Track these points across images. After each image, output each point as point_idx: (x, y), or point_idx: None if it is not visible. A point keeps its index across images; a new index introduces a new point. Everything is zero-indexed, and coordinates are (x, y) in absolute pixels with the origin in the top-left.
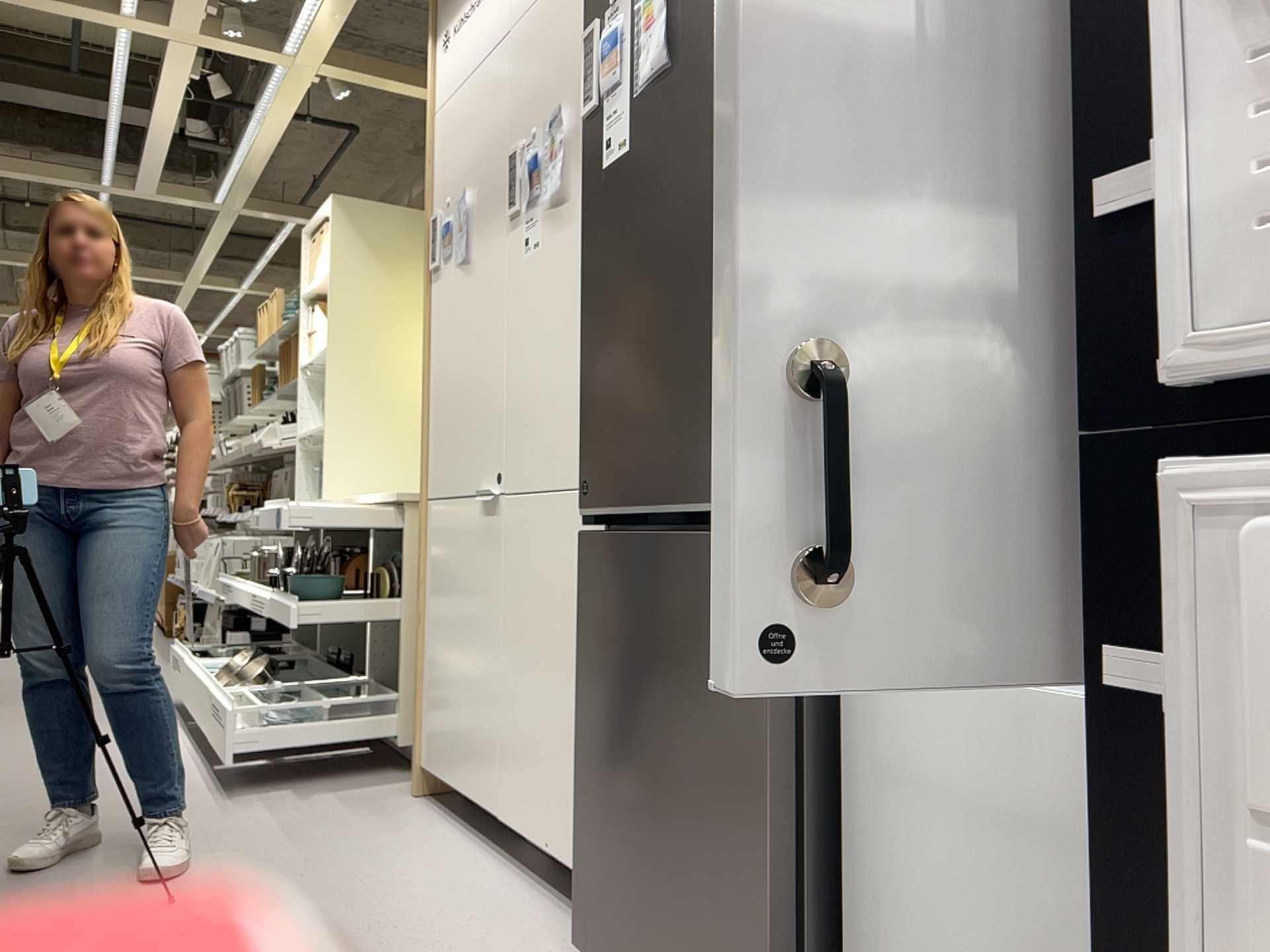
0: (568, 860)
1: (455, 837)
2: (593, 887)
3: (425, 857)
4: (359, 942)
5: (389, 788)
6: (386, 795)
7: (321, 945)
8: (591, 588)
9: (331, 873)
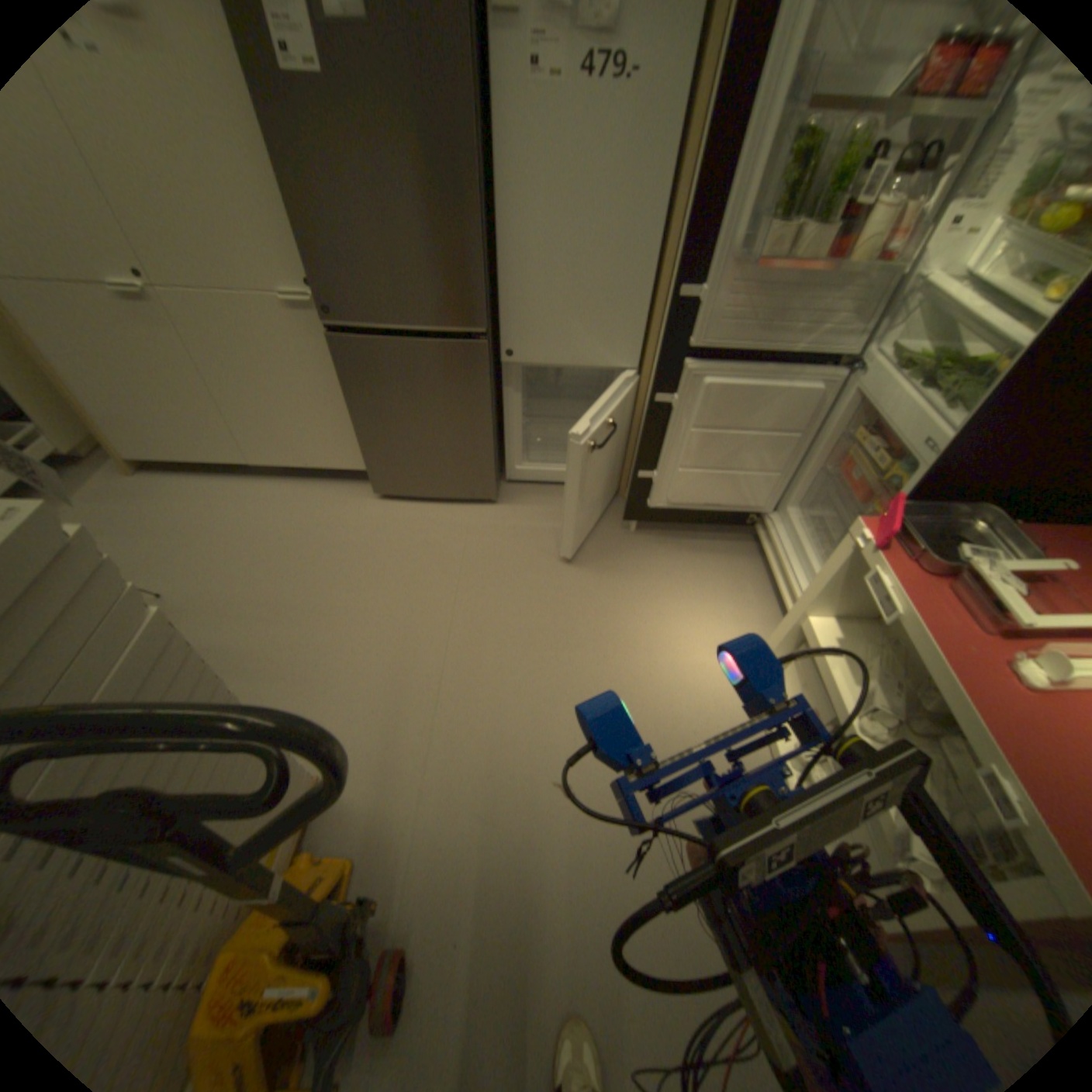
0: (327, 466)
1: (212, 483)
2: (374, 472)
3: (222, 500)
4: (283, 545)
5: (98, 481)
6: (108, 485)
7: (271, 556)
8: (349, 361)
9: (196, 534)
